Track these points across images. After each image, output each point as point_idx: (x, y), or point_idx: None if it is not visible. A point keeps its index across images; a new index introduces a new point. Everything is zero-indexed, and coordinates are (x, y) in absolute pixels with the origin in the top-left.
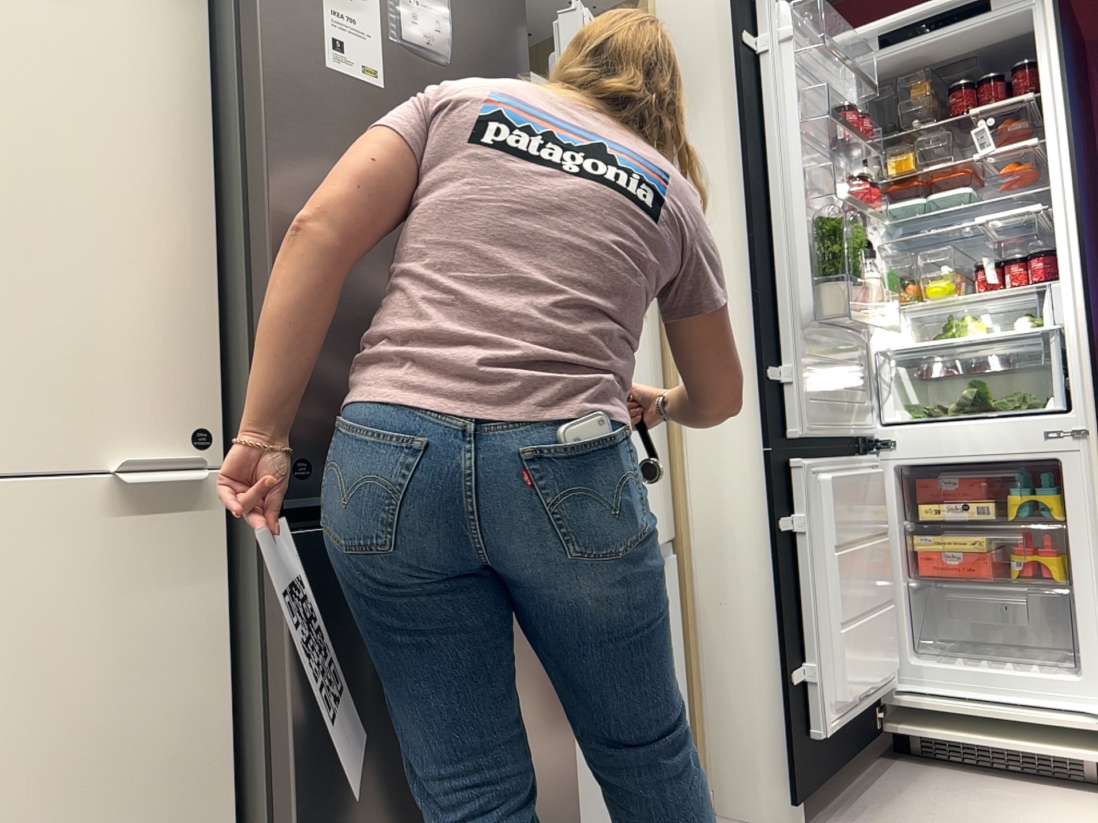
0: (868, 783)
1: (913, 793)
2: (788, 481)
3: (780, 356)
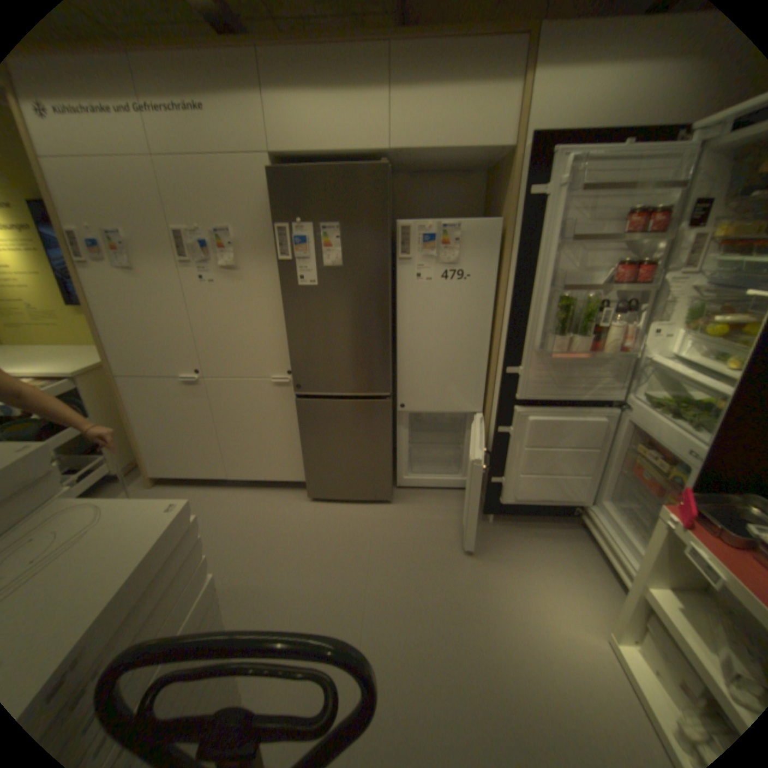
0: (548, 528)
1: (554, 543)
2: (511, 414)
3: (519, 363)
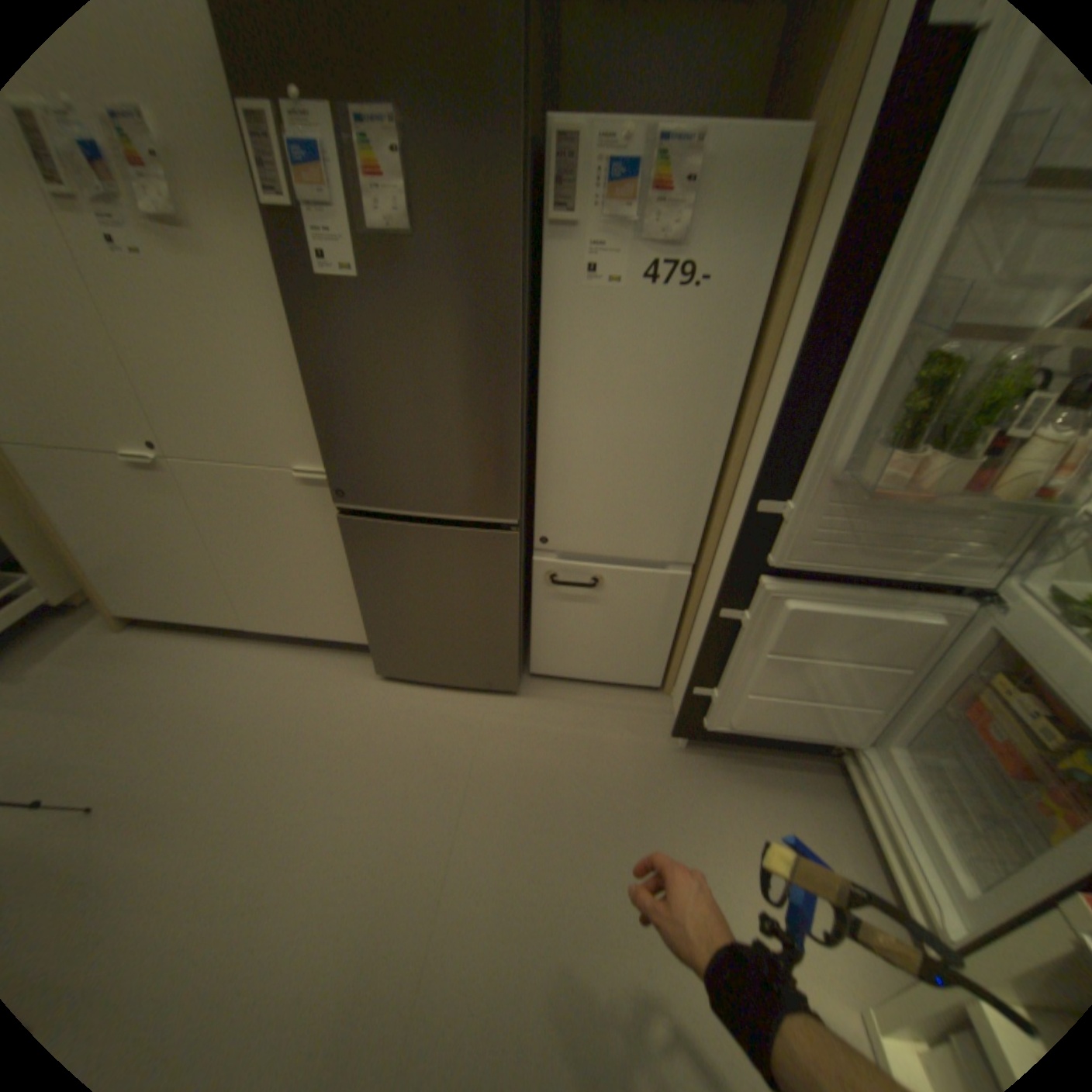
0: (779, 767)
1: (787, 797)
2: (750, 588)
3: (788, 492)
